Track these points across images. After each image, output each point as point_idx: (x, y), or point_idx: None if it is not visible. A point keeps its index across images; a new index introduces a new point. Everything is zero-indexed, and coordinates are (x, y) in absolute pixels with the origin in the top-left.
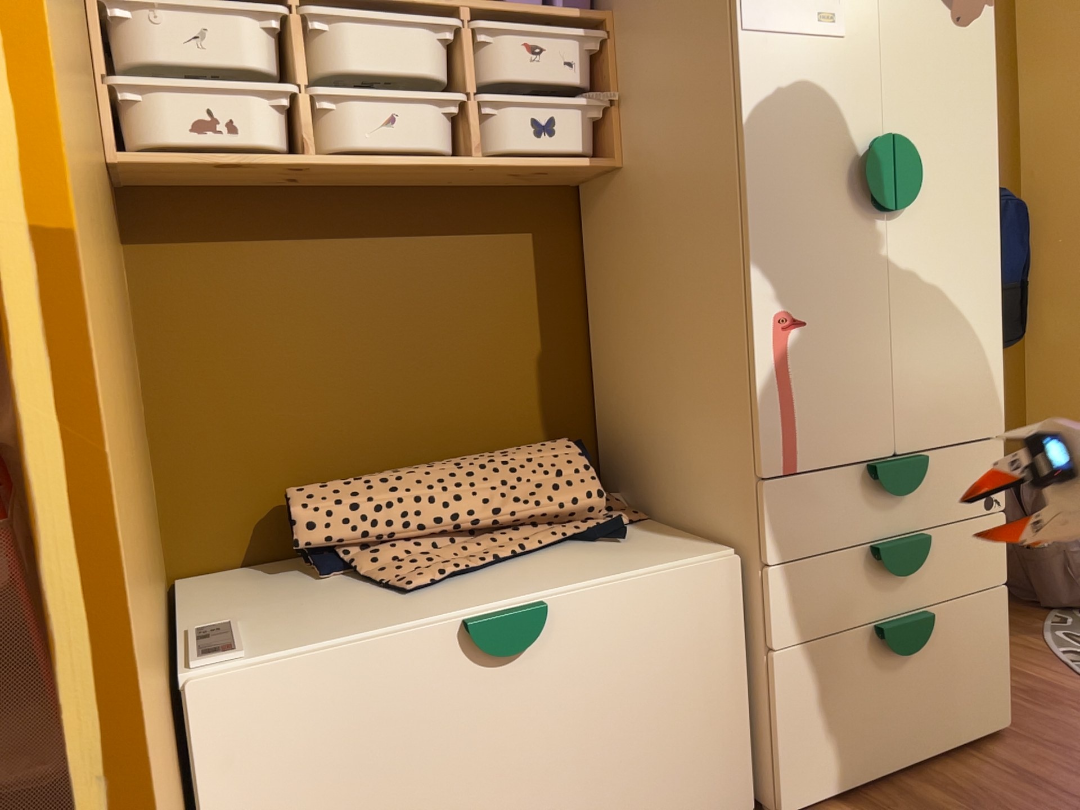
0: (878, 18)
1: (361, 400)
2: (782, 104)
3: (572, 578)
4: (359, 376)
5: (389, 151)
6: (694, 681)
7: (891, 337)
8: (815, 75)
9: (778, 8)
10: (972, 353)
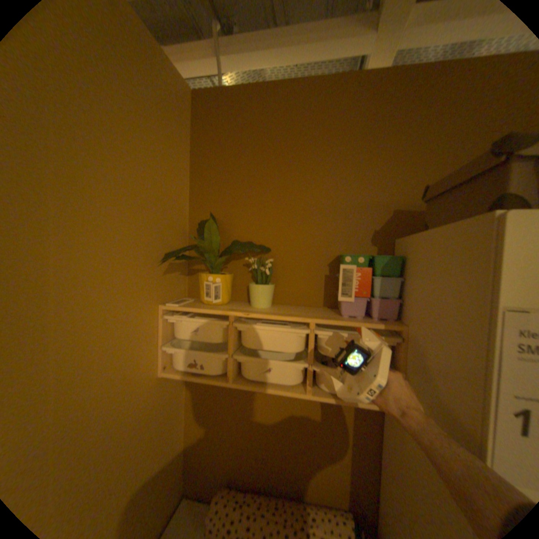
0: None
1: (259, 454)
2: None
3: None
4: (260, 444)
5: (264, 385)
6: None
7: None
8: None
9: None
10: None
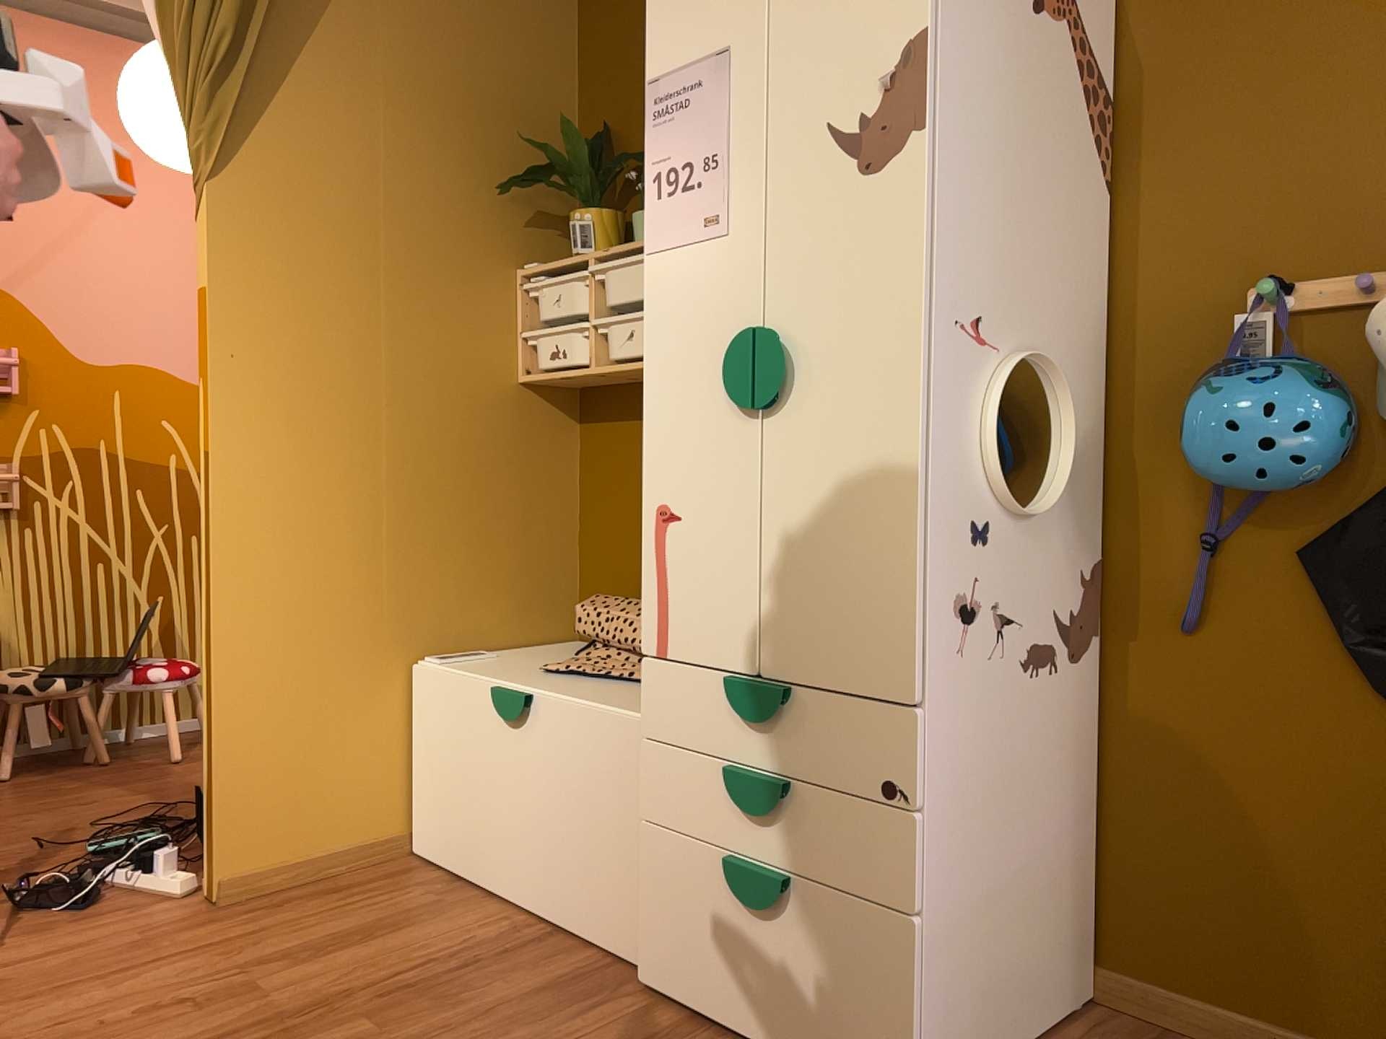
0: (763, 201)
1: None
2: (672, 311)
3: (578, 694)
4: None
5: (627, 358)
6: (611, 816)
7: (760, 545)
8: (701, 277)
9: (673, 224)
10: (866, 585)
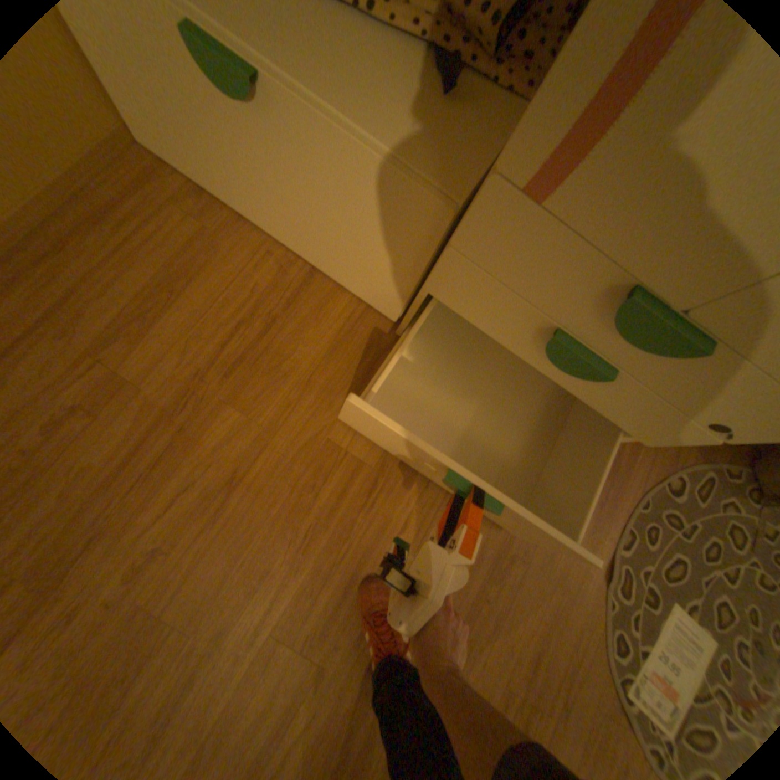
0: None
1: None
2: None
3: (324, 76)
4: None
5: None
6: (378, 245)
7: None
8: None
9: None
10: None
